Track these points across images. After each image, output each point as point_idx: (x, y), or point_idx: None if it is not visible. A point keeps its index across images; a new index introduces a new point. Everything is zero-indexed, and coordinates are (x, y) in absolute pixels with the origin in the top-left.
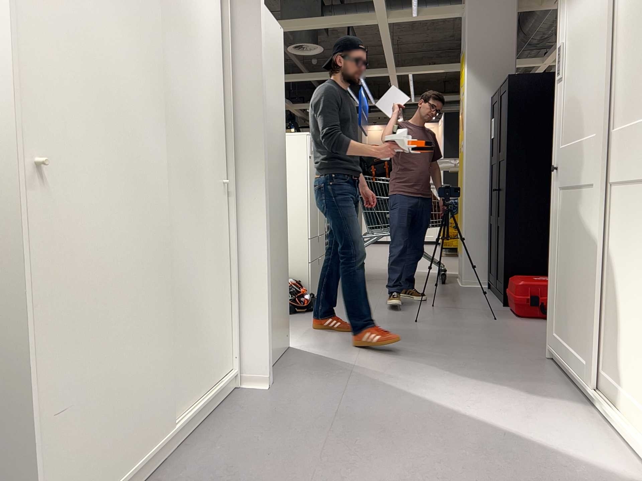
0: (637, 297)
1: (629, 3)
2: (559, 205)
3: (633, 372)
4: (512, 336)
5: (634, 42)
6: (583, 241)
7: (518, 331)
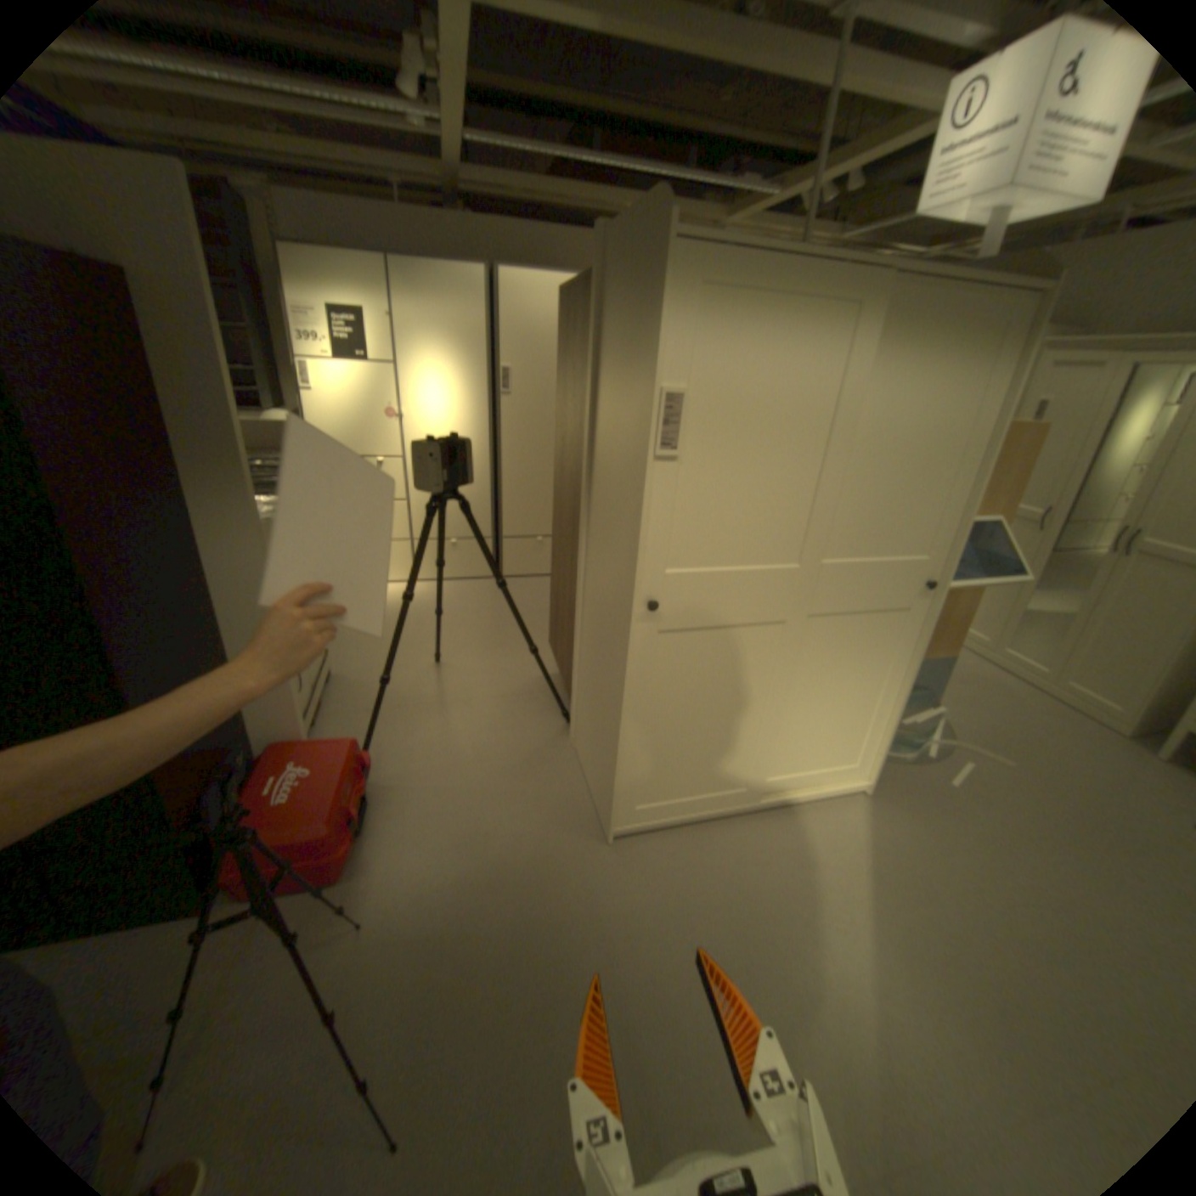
0: (846, 701)
1: (886, 426)
2: (669, 654)
3: (830, 753)
4: (503, 888)
5: (886, 477)
6: (752, 683)
7: (460, 880)
